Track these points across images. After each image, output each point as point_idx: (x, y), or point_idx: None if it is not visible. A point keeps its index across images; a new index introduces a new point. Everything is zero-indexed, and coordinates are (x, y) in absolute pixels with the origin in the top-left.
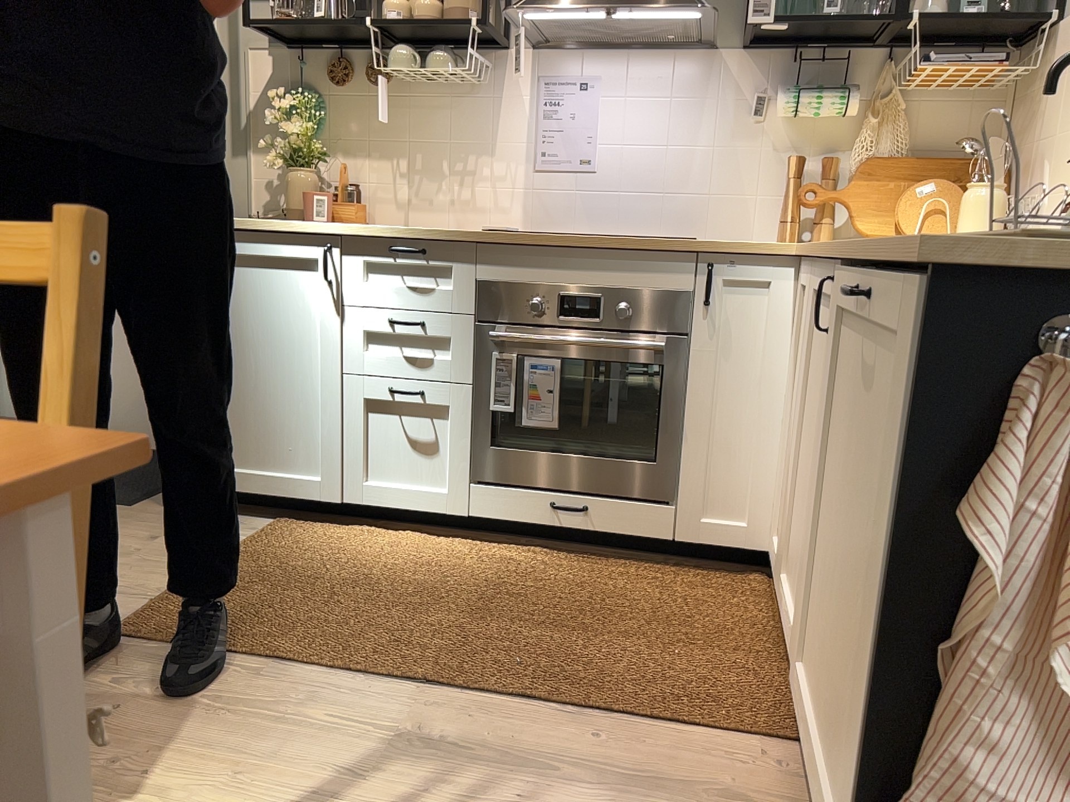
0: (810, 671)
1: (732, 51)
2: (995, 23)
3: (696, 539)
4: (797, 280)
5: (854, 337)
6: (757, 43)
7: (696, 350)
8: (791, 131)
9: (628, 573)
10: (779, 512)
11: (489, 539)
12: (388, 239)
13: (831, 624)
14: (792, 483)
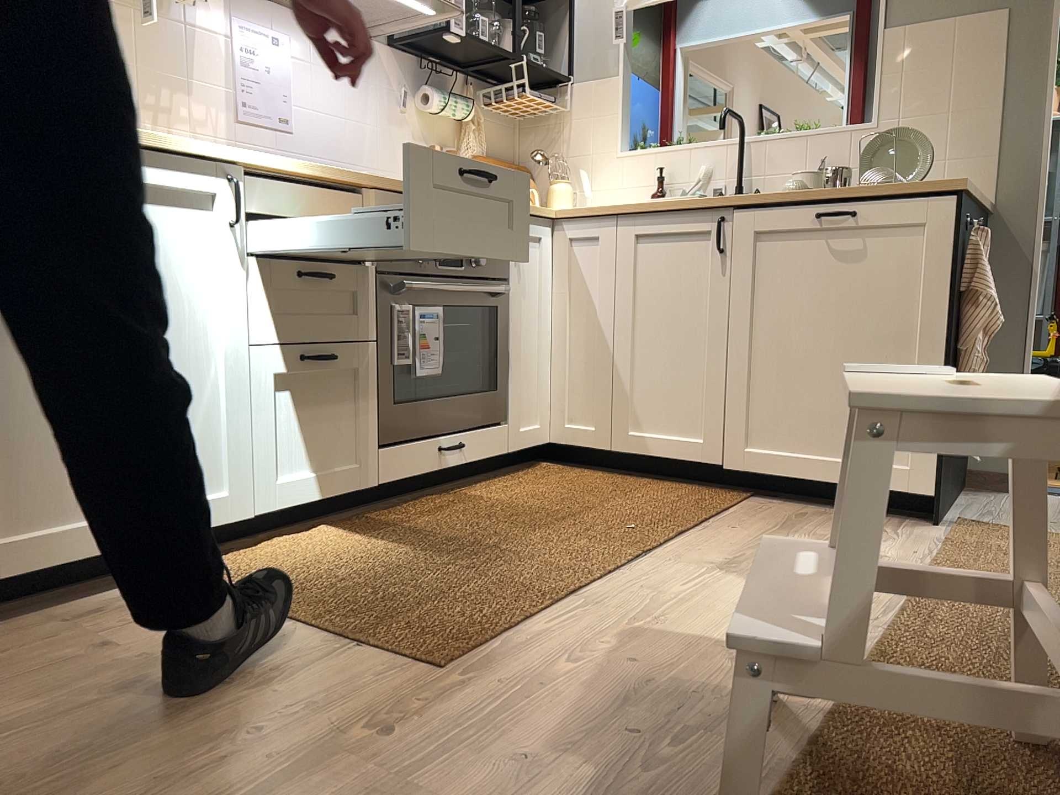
0: (773, 439)
1: (386, 45)
2: (554, 74)
3: (519, 446)
4: (555, 233)
5: (796, 239)
6: (411, 44)
7: (512, 289)
8: (424, 124)
9: (499, 487)
10: (574, 403)
11: (374, 509)
12: (297, 174)
13: (816, 393)
14: (630, 365)
